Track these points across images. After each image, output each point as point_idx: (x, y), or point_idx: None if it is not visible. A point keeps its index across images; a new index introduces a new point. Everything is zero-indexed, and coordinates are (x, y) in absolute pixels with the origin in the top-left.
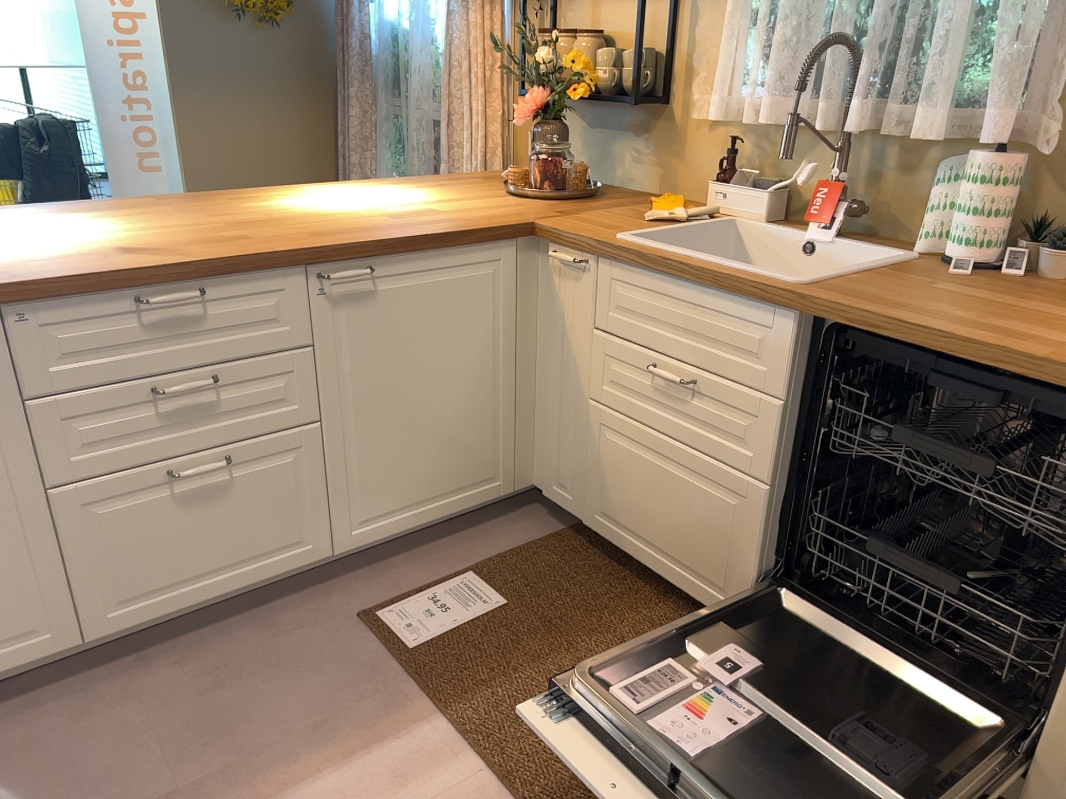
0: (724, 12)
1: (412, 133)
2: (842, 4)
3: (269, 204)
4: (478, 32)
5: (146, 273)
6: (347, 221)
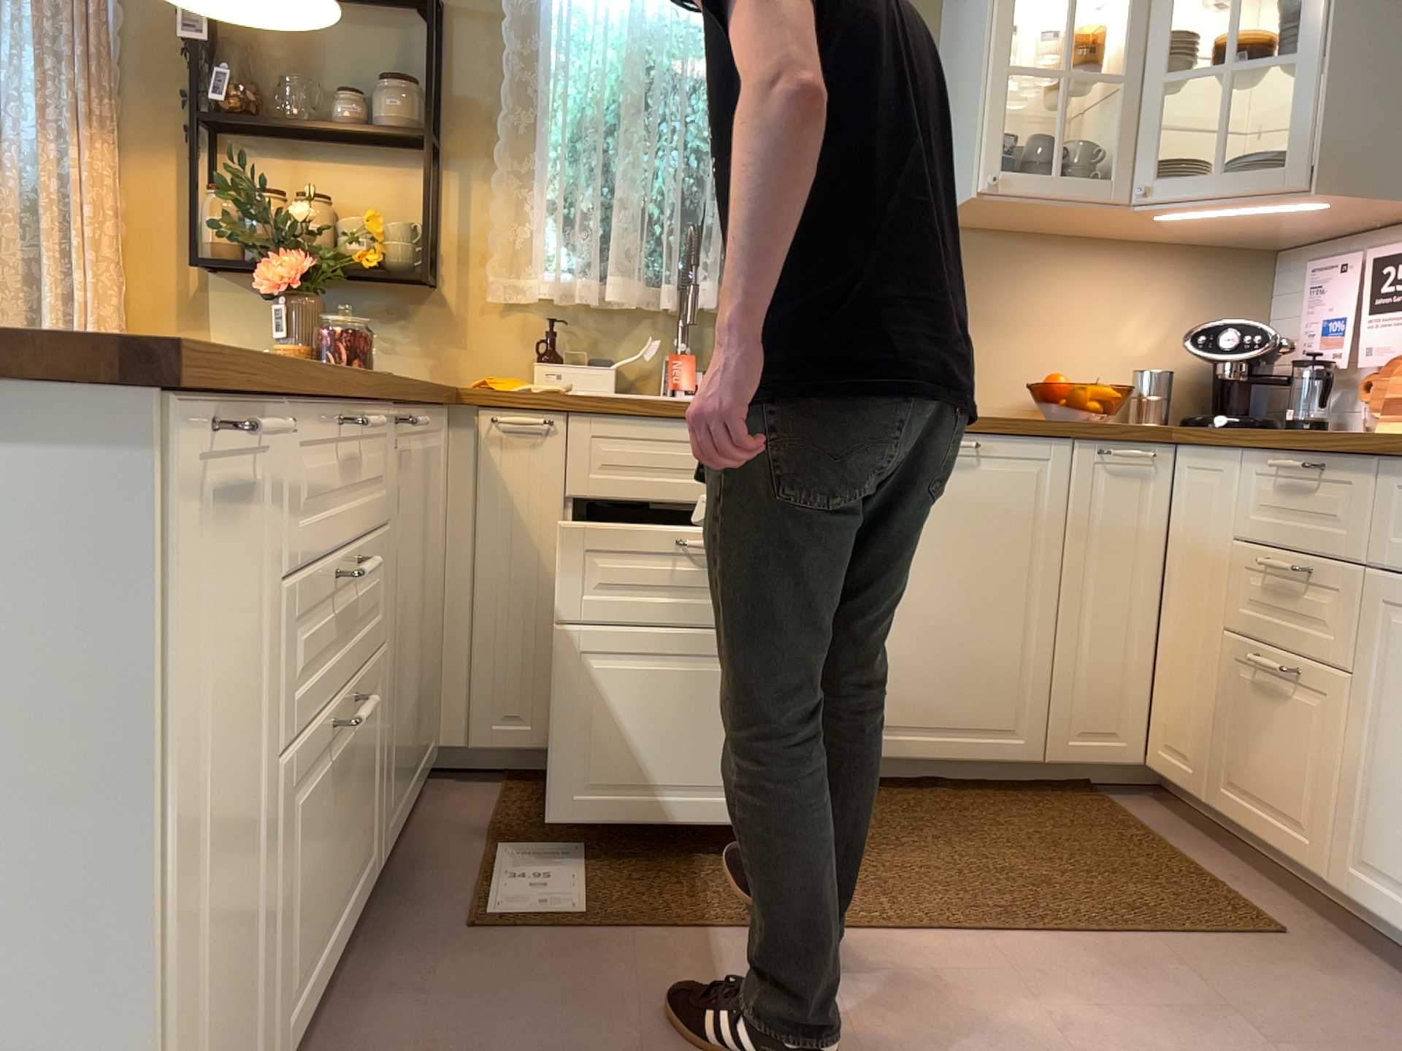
0: (516, 194)
1: None
2: (674, 199)
3: None
4: (93, 175)
5: (340, 382)
6: None
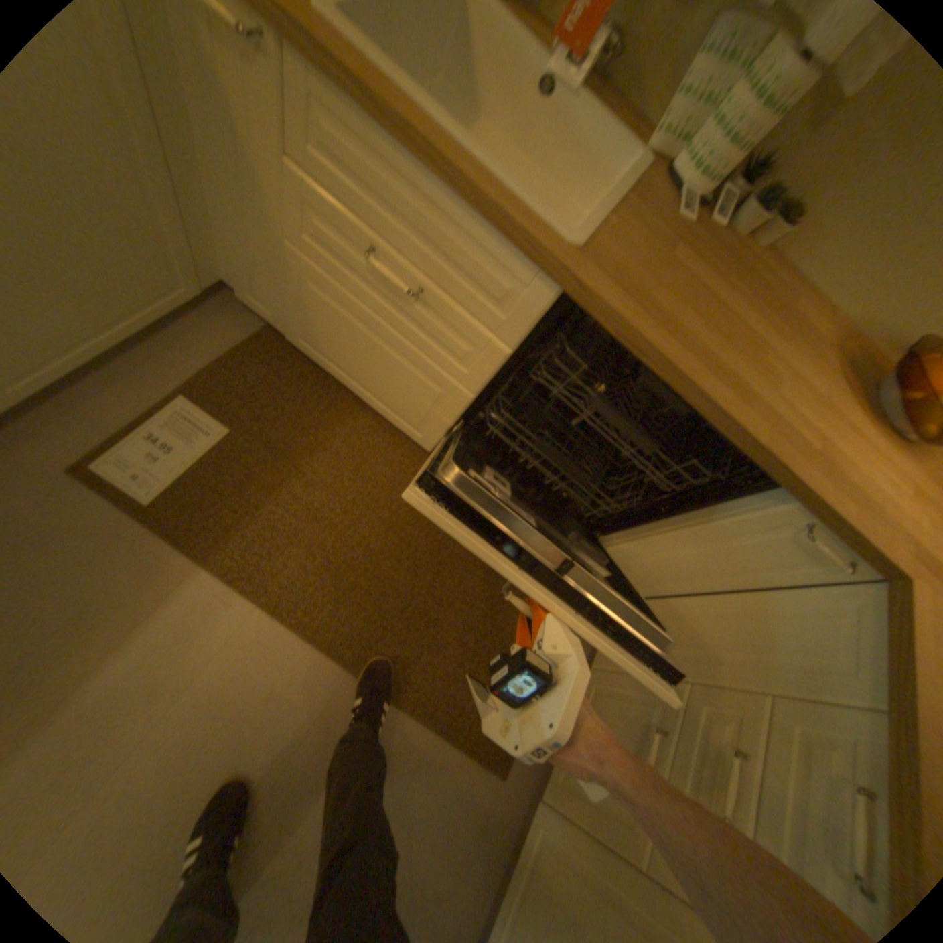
0: None
1: None
2: None
3: None
4: None
5: None
6: None
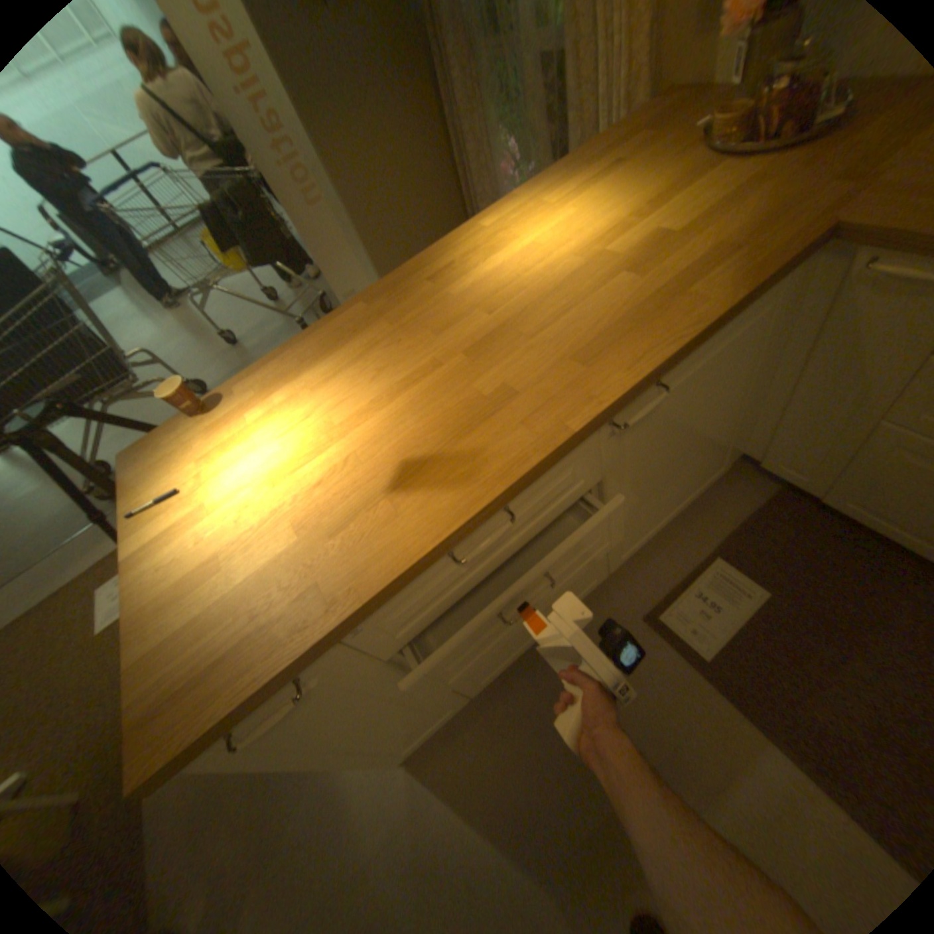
0: None
1: (521, 78)
2: None
3: (472, 278)
4: None
5: (451, 535)
6: (587, 298)
